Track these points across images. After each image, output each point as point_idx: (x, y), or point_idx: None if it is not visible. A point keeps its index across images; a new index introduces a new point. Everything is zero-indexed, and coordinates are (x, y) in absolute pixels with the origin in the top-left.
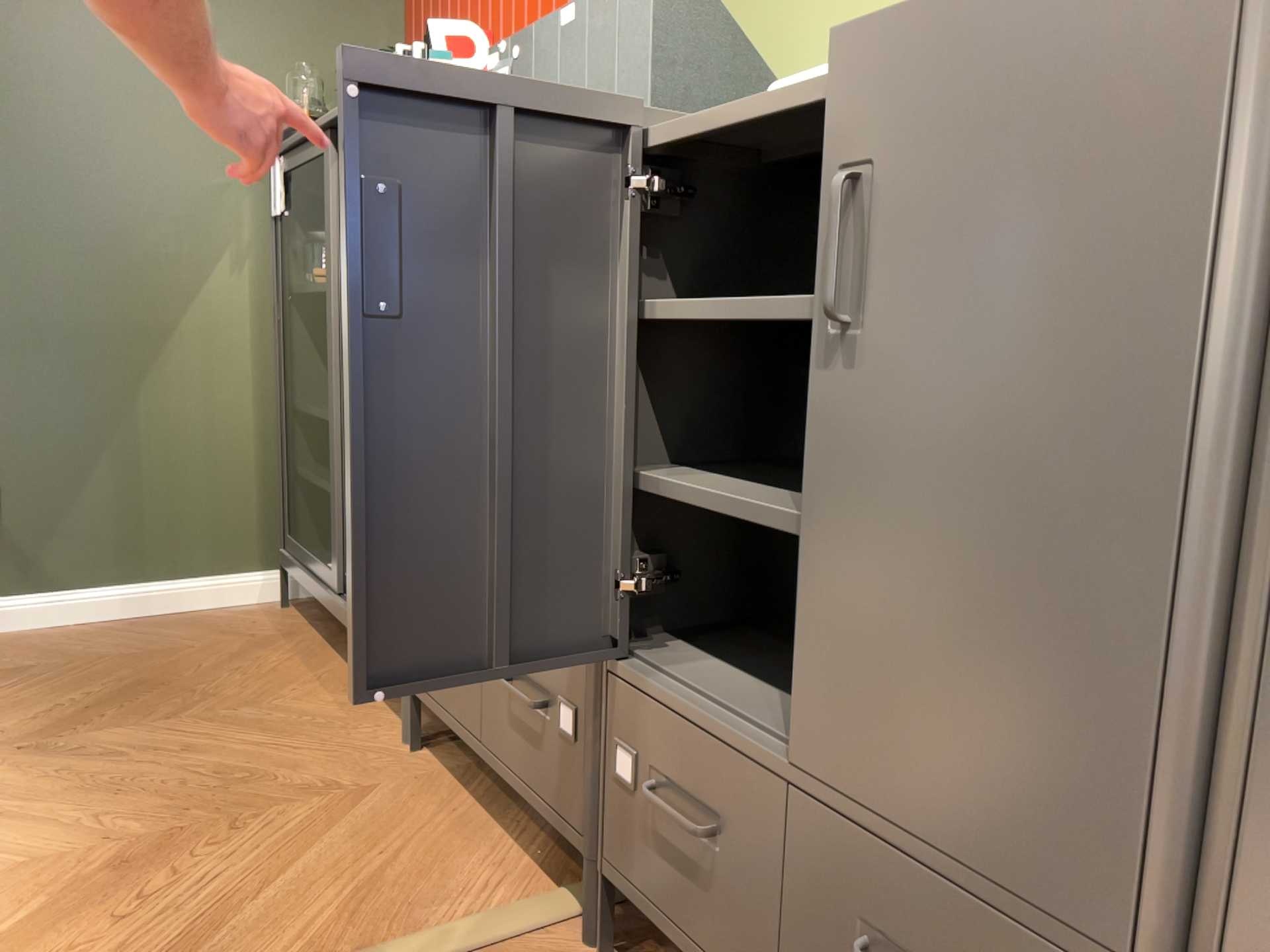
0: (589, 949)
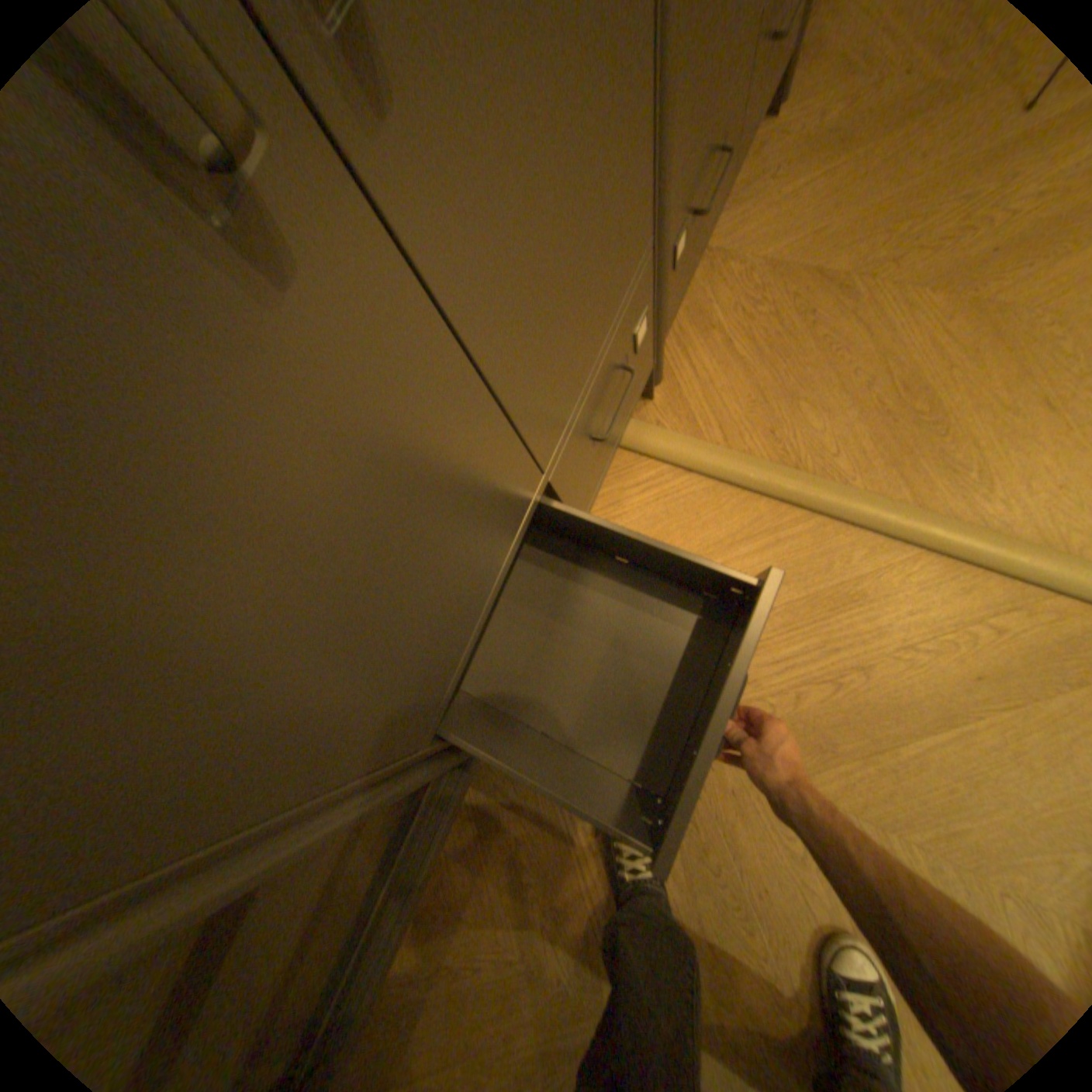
0: (658, 388)
